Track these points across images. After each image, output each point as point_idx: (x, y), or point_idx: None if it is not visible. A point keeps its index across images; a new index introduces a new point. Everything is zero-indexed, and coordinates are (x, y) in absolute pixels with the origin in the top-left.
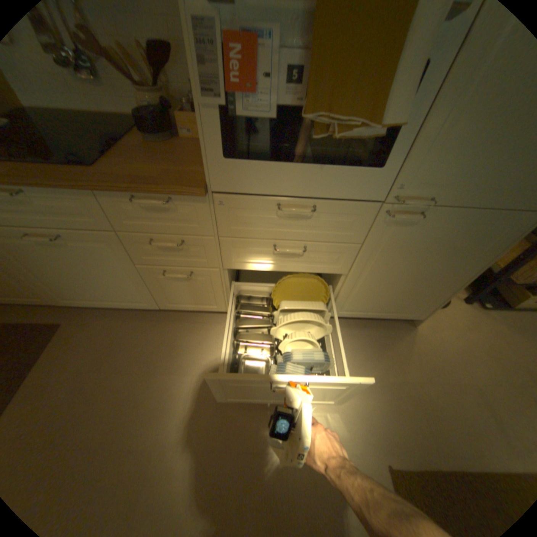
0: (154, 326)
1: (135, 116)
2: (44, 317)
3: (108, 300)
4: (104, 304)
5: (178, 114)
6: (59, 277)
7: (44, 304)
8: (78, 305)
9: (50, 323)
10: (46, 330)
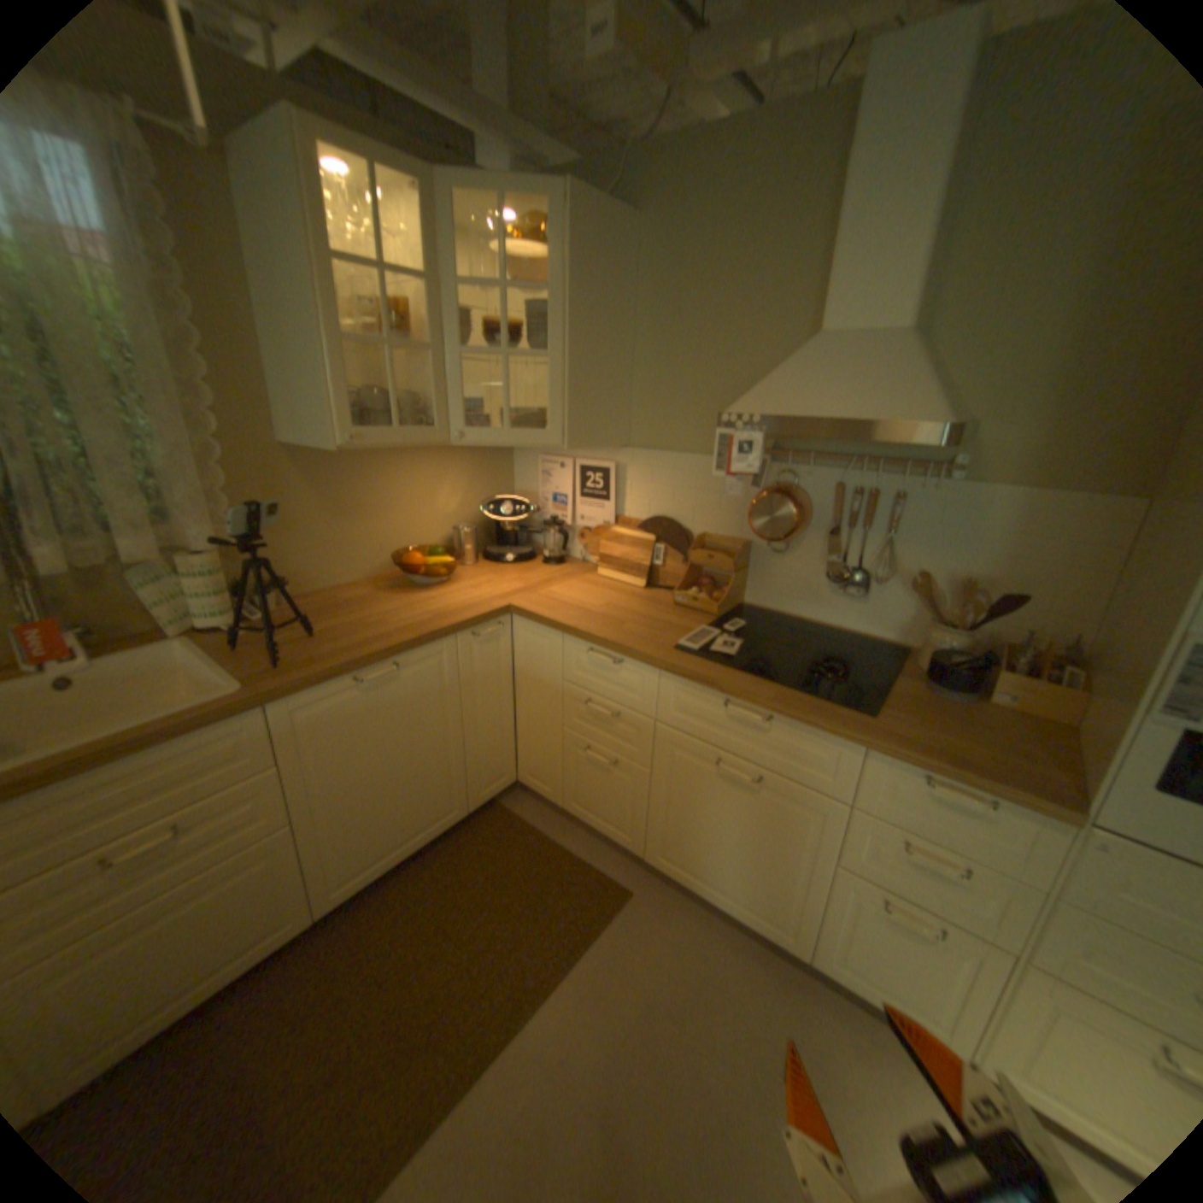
0: (786, 998)
1: (939, 668)
2: (613, 871)
3: (732, 900)
4: (718, 902)
5: (1008, 678)
6: (698, 829)
7: (628, 851)
8: (674, 880)
9: (620, 886)
10: (614, 896)
